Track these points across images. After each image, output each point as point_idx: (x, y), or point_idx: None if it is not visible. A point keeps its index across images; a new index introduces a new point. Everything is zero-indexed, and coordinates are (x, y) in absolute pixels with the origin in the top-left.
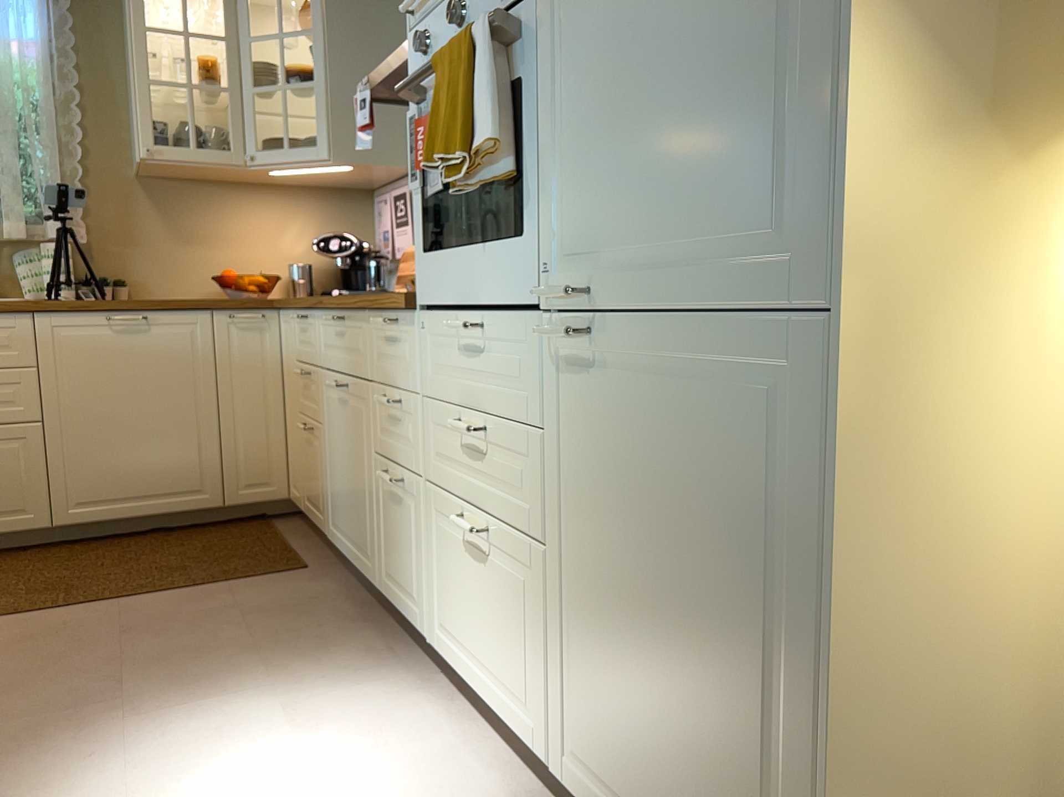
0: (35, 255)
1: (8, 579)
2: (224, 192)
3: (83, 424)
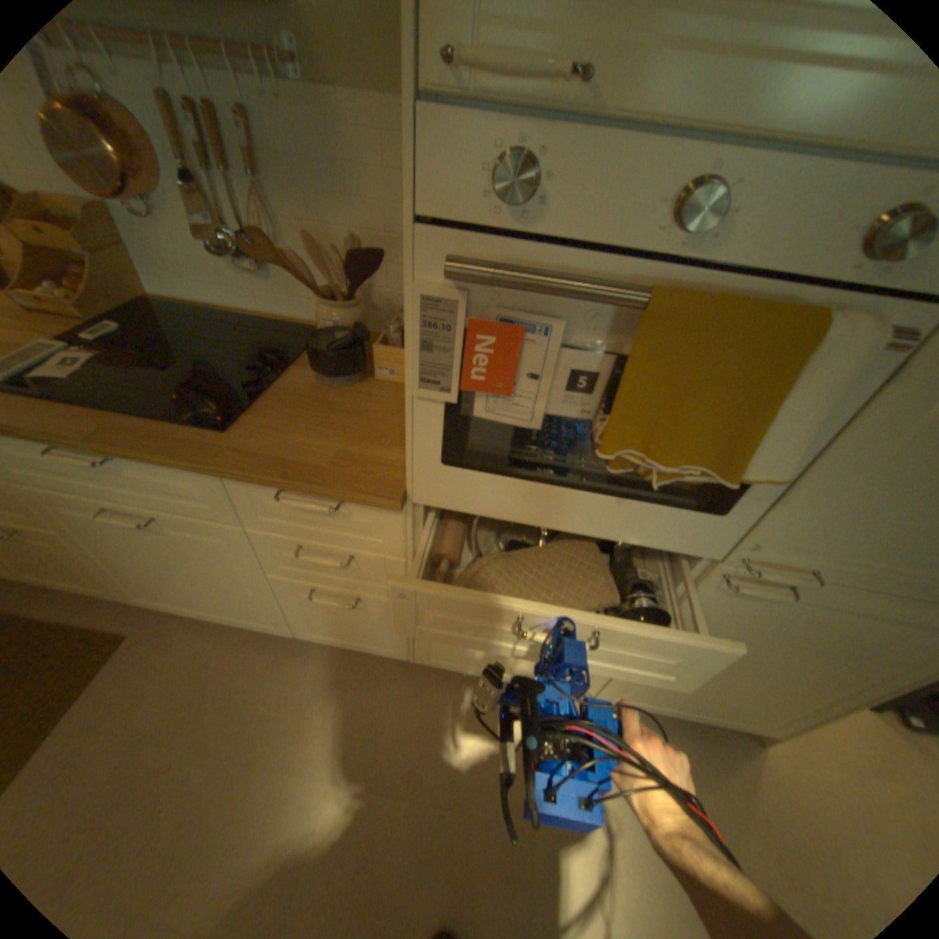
0: None
1: None
2: None
3: None
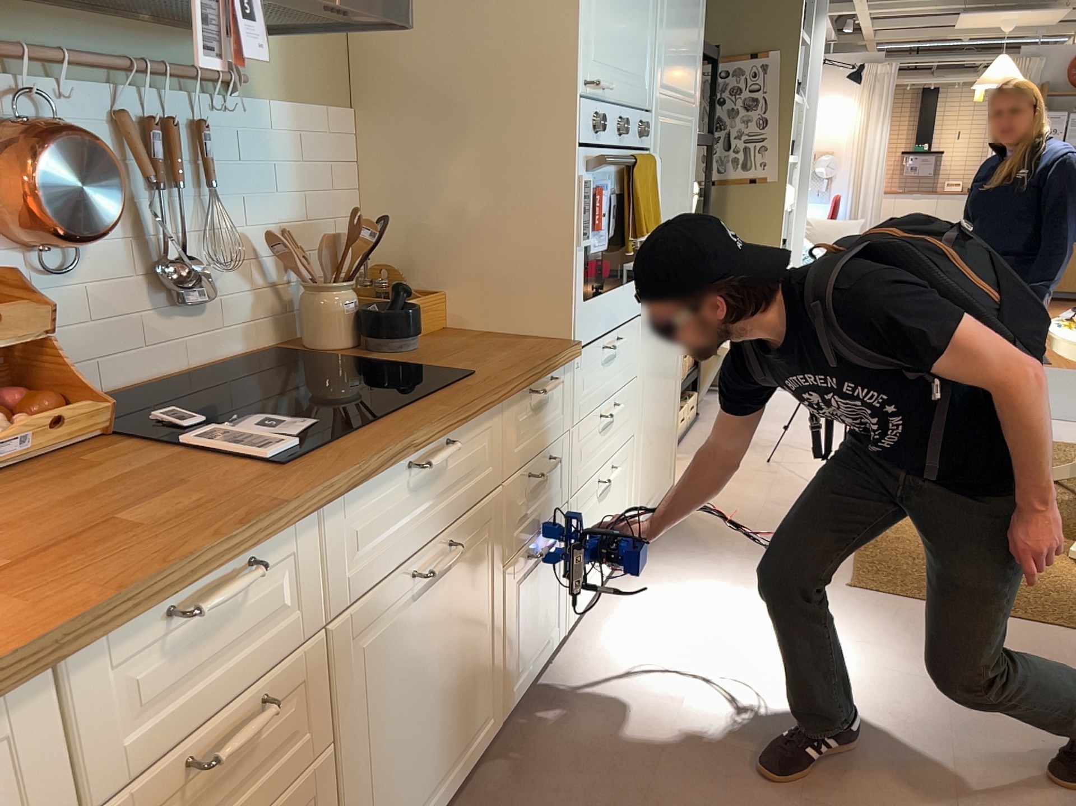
0: None
1: None
2: None
3: None
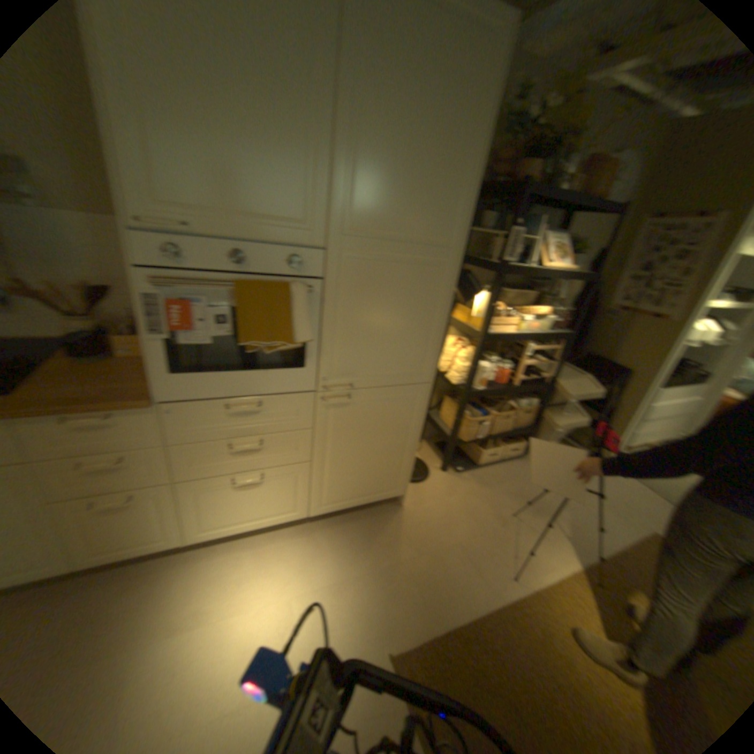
0: None
1: None
2: None
3: None
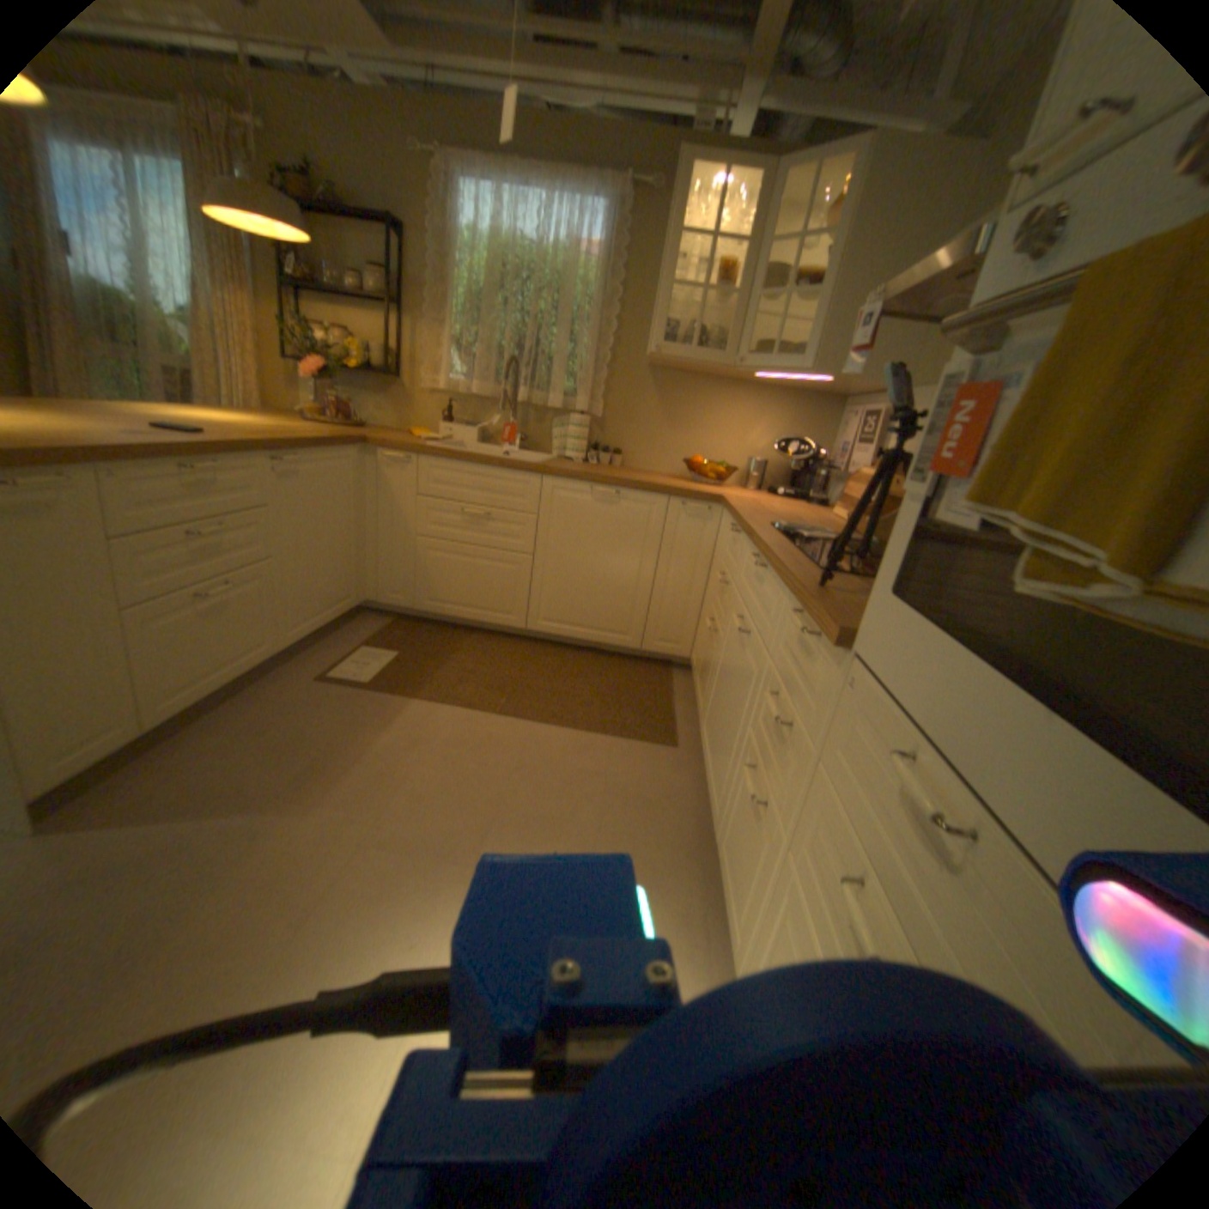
0: (566, 423)
1: (486, 663)
2: (713, 388)
3: (558, 565)
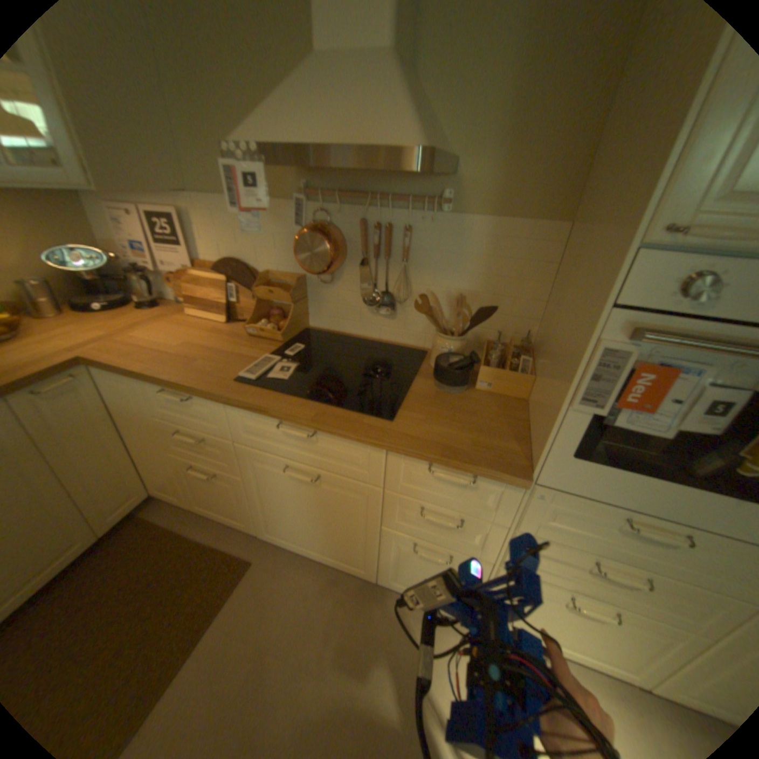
0: None
1: None
2: None
3: None
